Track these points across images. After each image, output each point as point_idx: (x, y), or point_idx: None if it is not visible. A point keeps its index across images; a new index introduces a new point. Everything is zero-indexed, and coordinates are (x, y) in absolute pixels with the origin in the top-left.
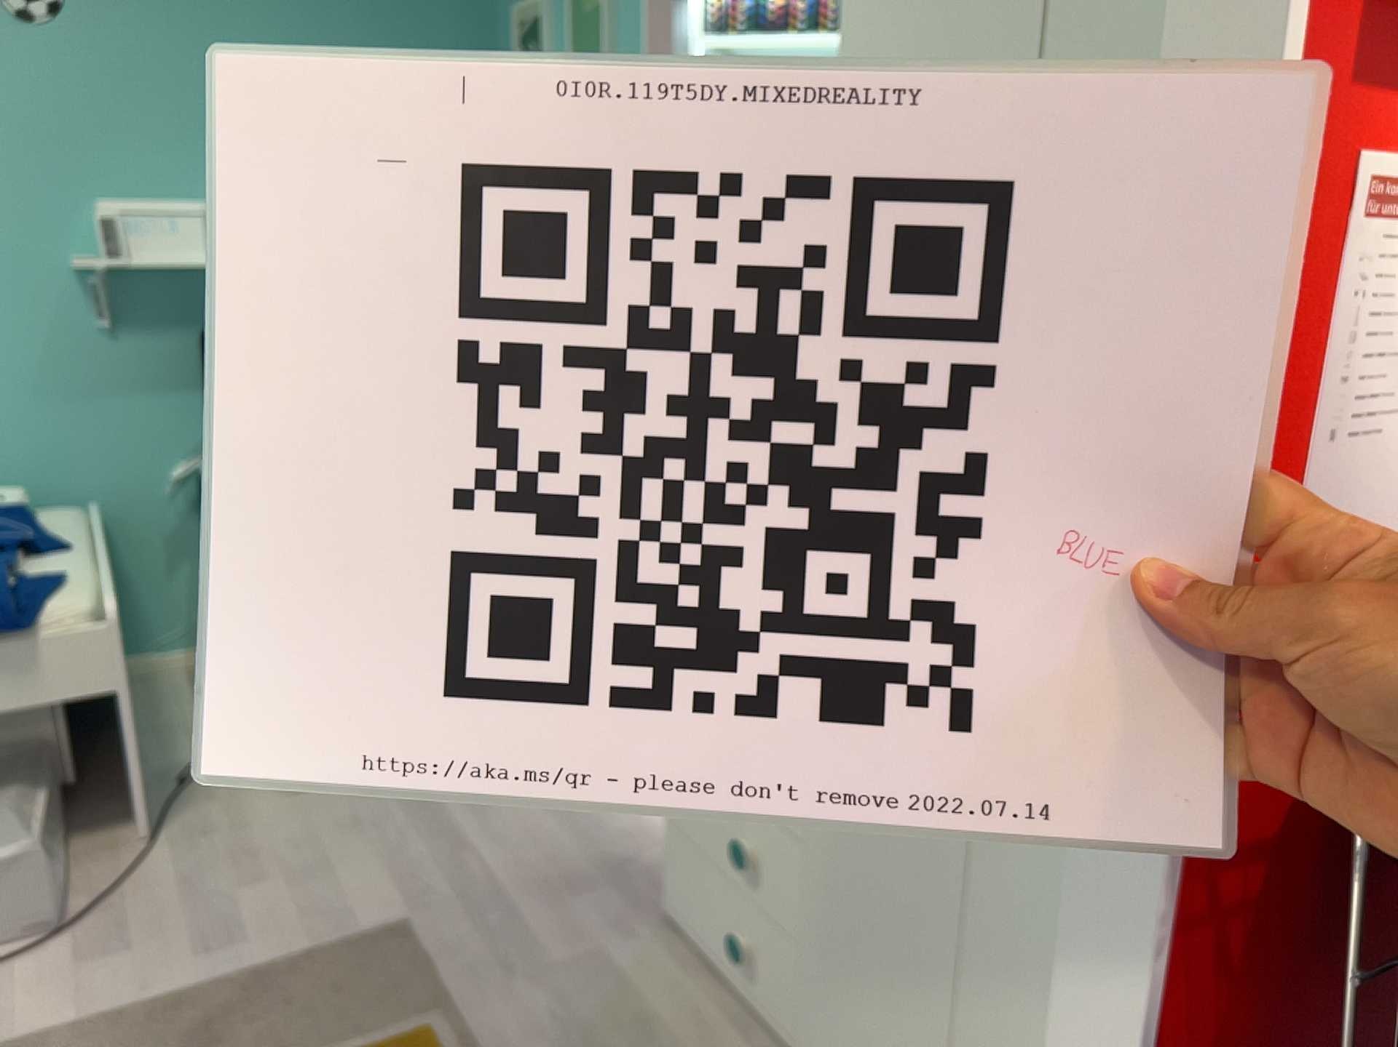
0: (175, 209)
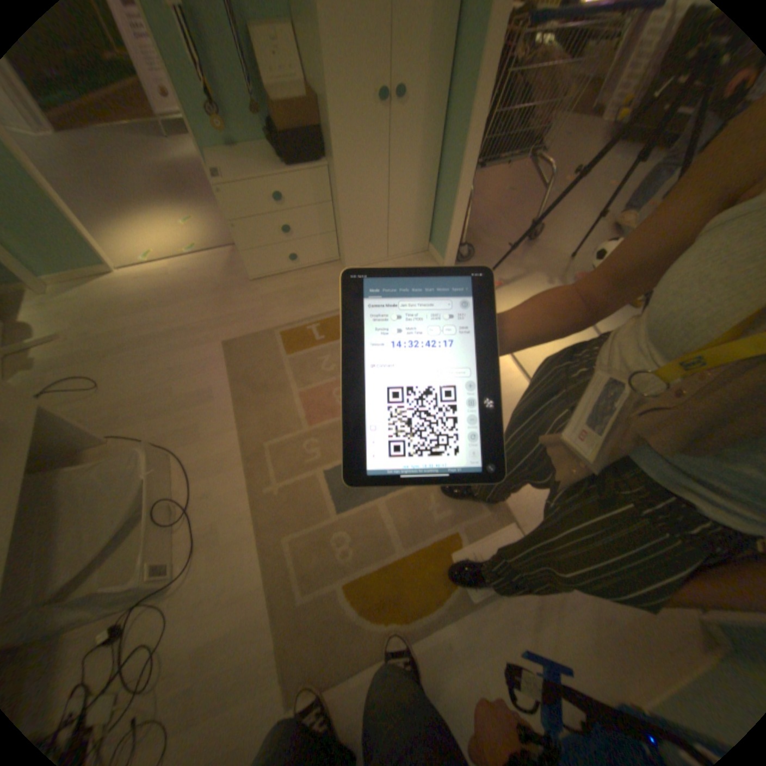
0: None
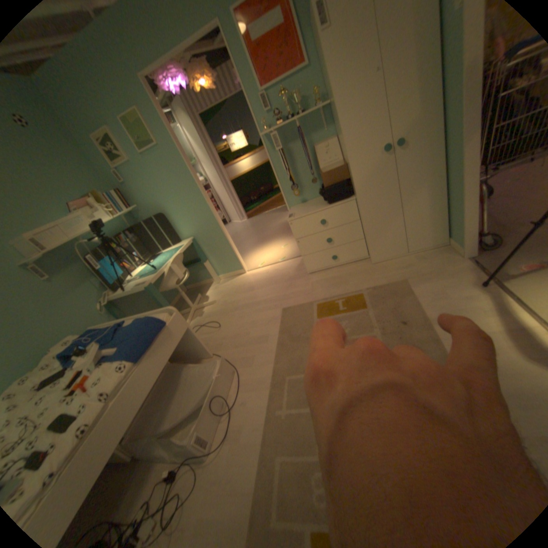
0: (47, 227)
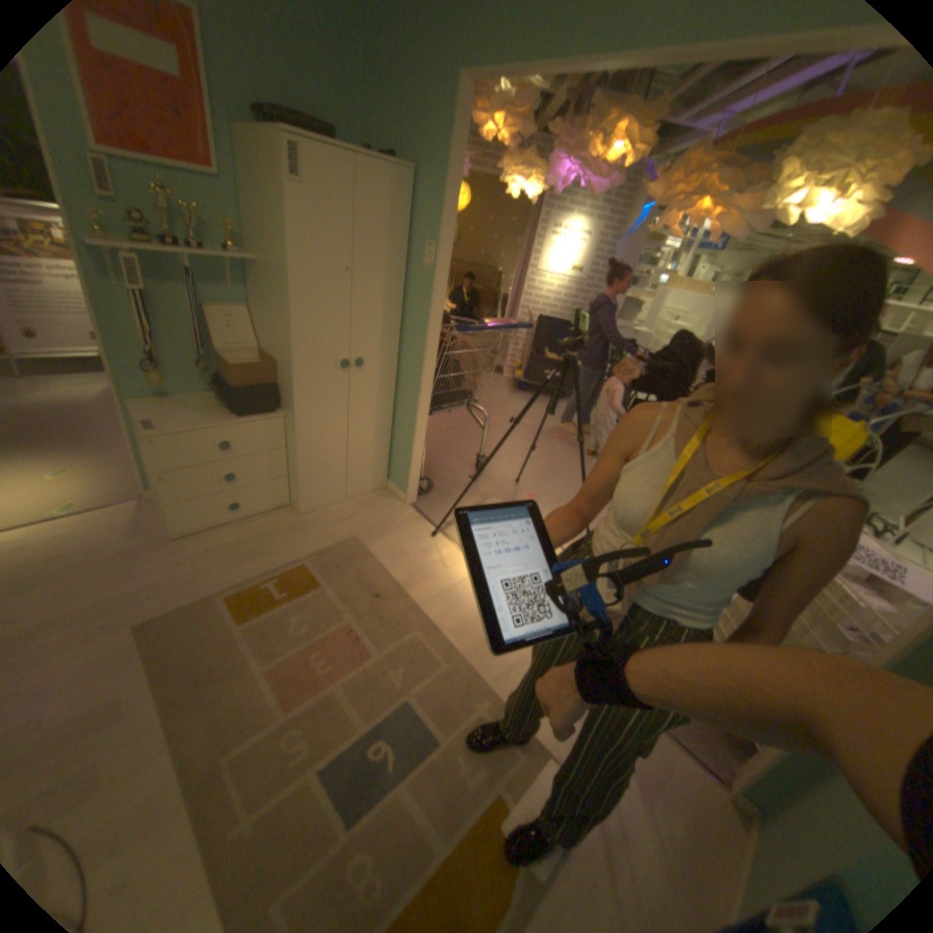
0: None
